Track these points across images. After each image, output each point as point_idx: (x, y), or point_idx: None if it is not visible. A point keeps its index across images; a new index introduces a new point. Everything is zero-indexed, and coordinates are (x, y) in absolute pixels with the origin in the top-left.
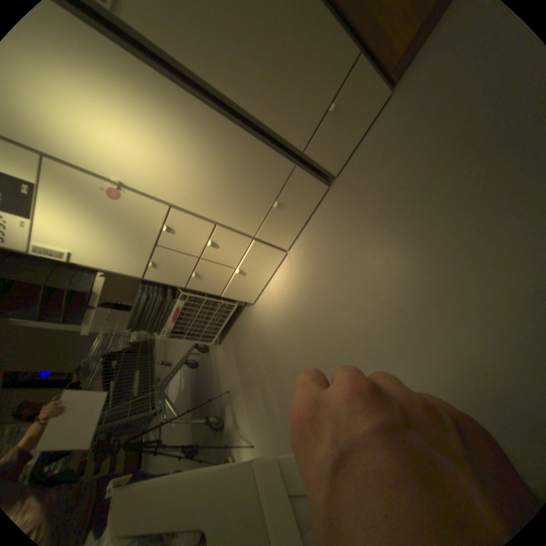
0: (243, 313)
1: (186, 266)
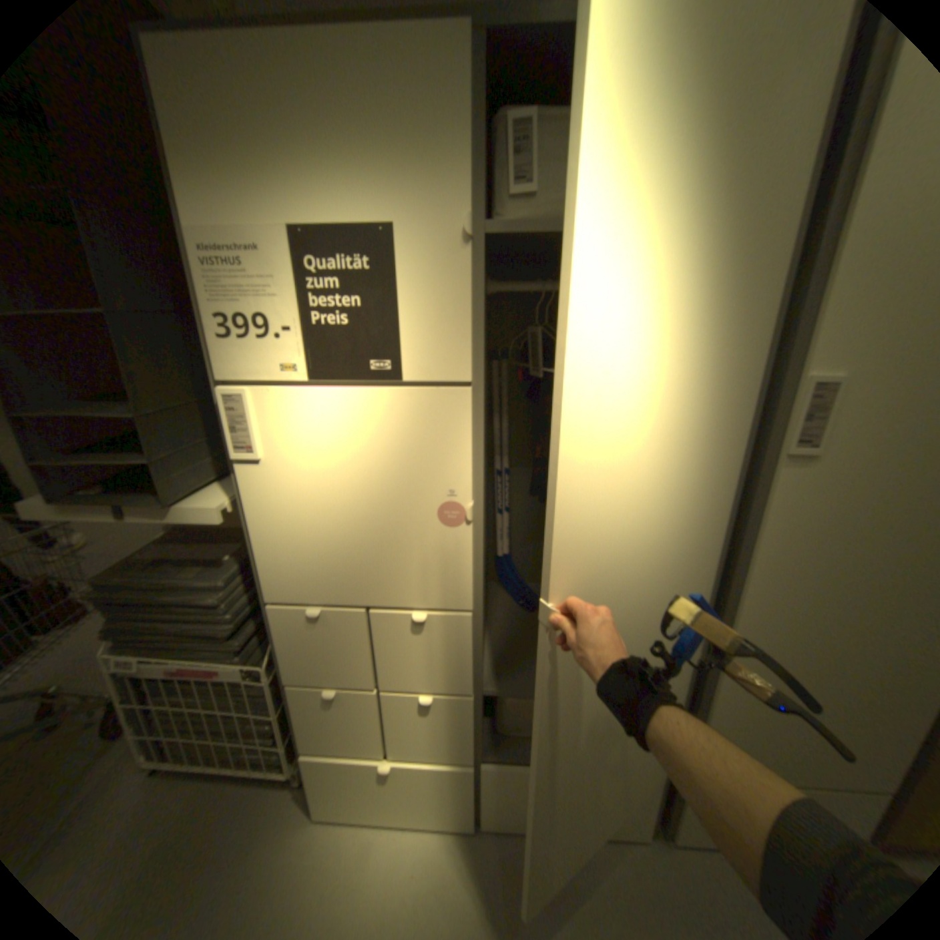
0: (266, 792)
1: (340, 673)
